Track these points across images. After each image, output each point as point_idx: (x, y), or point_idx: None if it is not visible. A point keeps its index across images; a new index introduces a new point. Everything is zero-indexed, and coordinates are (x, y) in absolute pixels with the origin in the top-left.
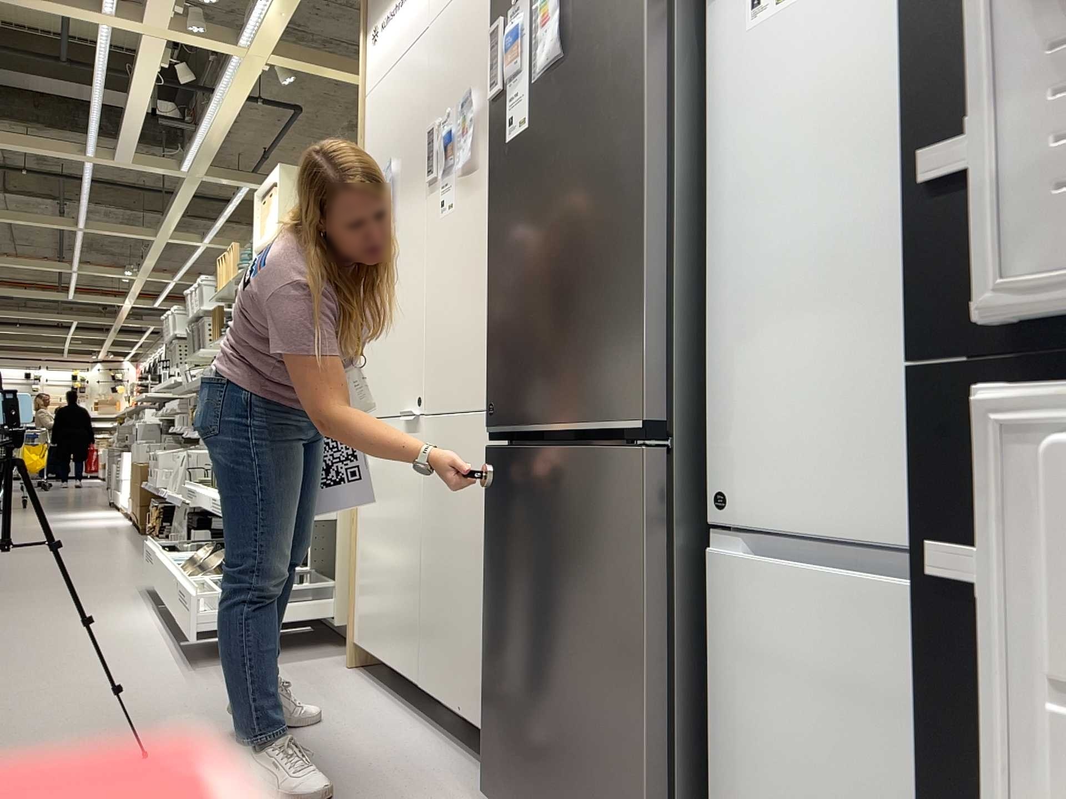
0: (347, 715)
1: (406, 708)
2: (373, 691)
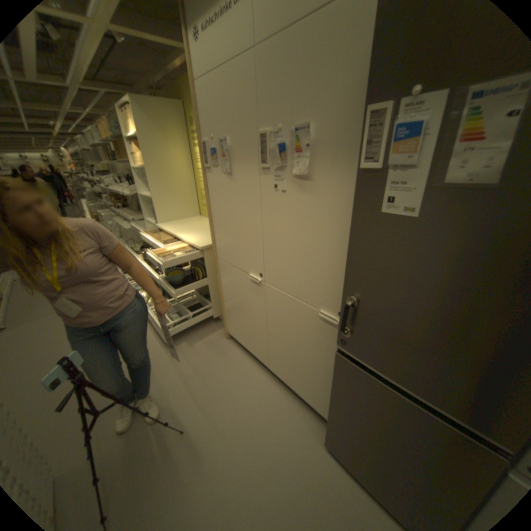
0: (242, 377)
1: (261, 367)
2: (243, 356)
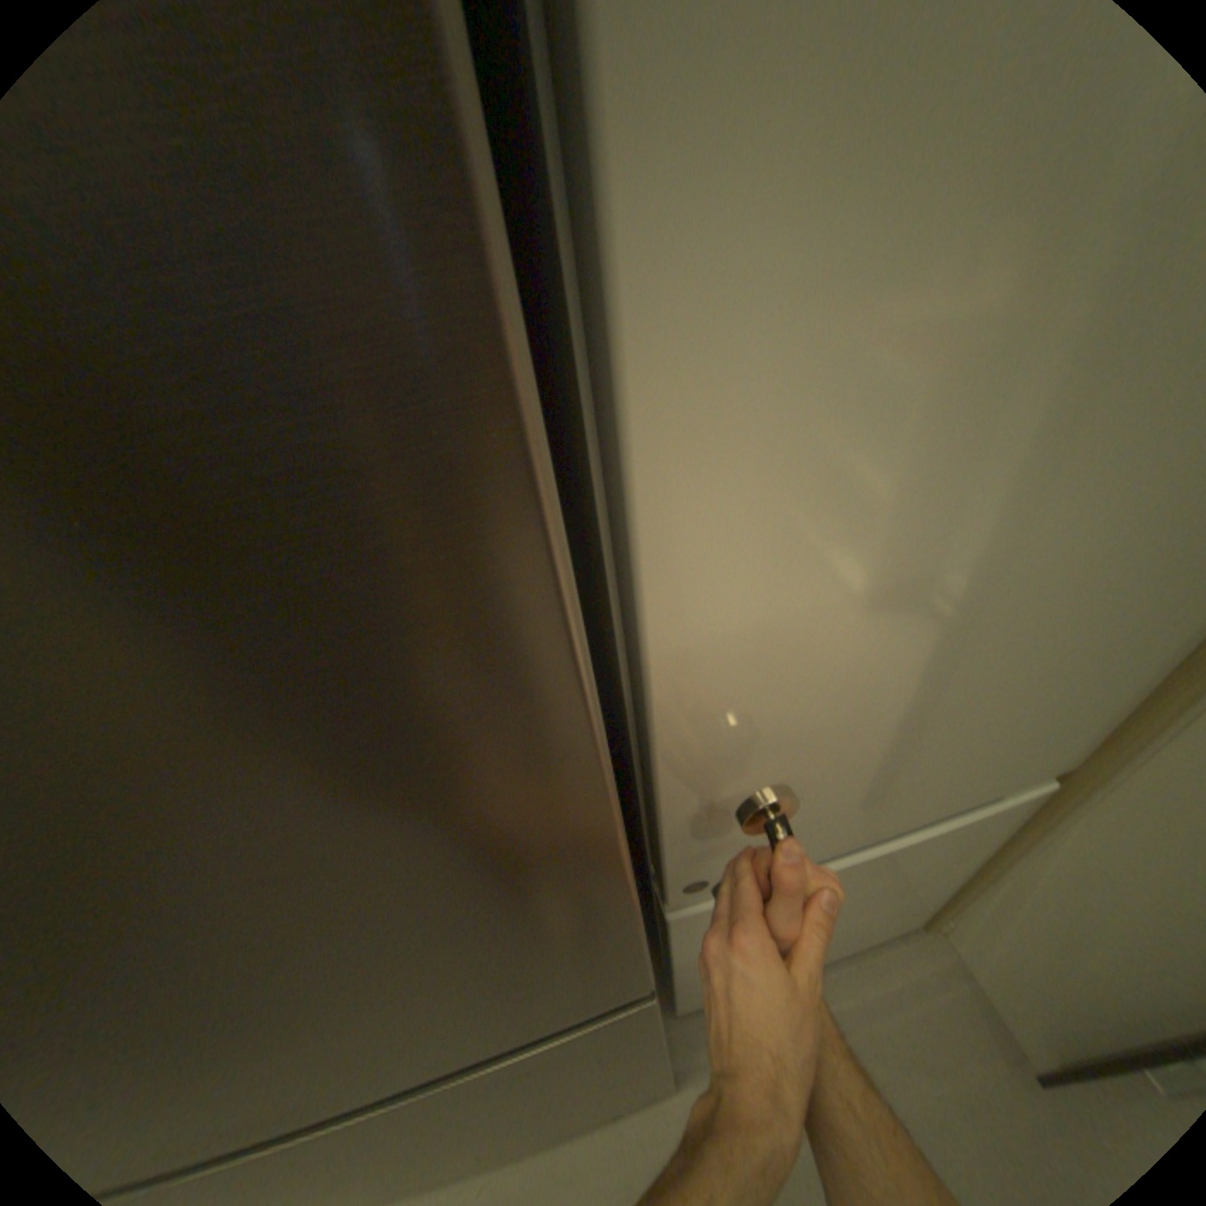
0: None
1: None
2: None
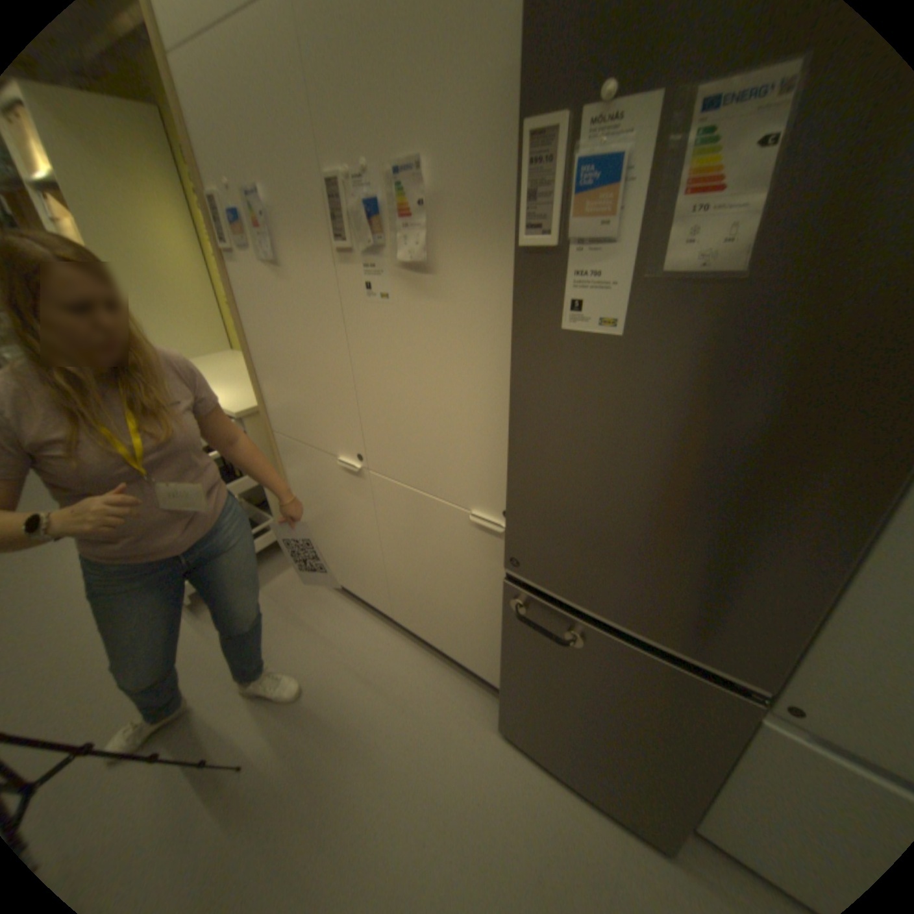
0: (346, 644)
1: (379, 620)
2: (345, 605)
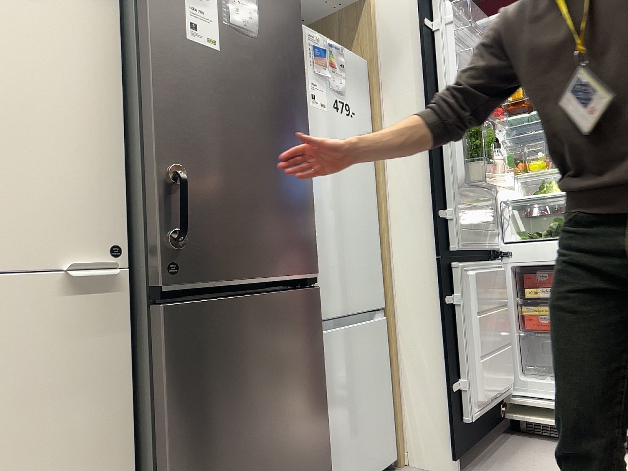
0: None
1: None
2: None
